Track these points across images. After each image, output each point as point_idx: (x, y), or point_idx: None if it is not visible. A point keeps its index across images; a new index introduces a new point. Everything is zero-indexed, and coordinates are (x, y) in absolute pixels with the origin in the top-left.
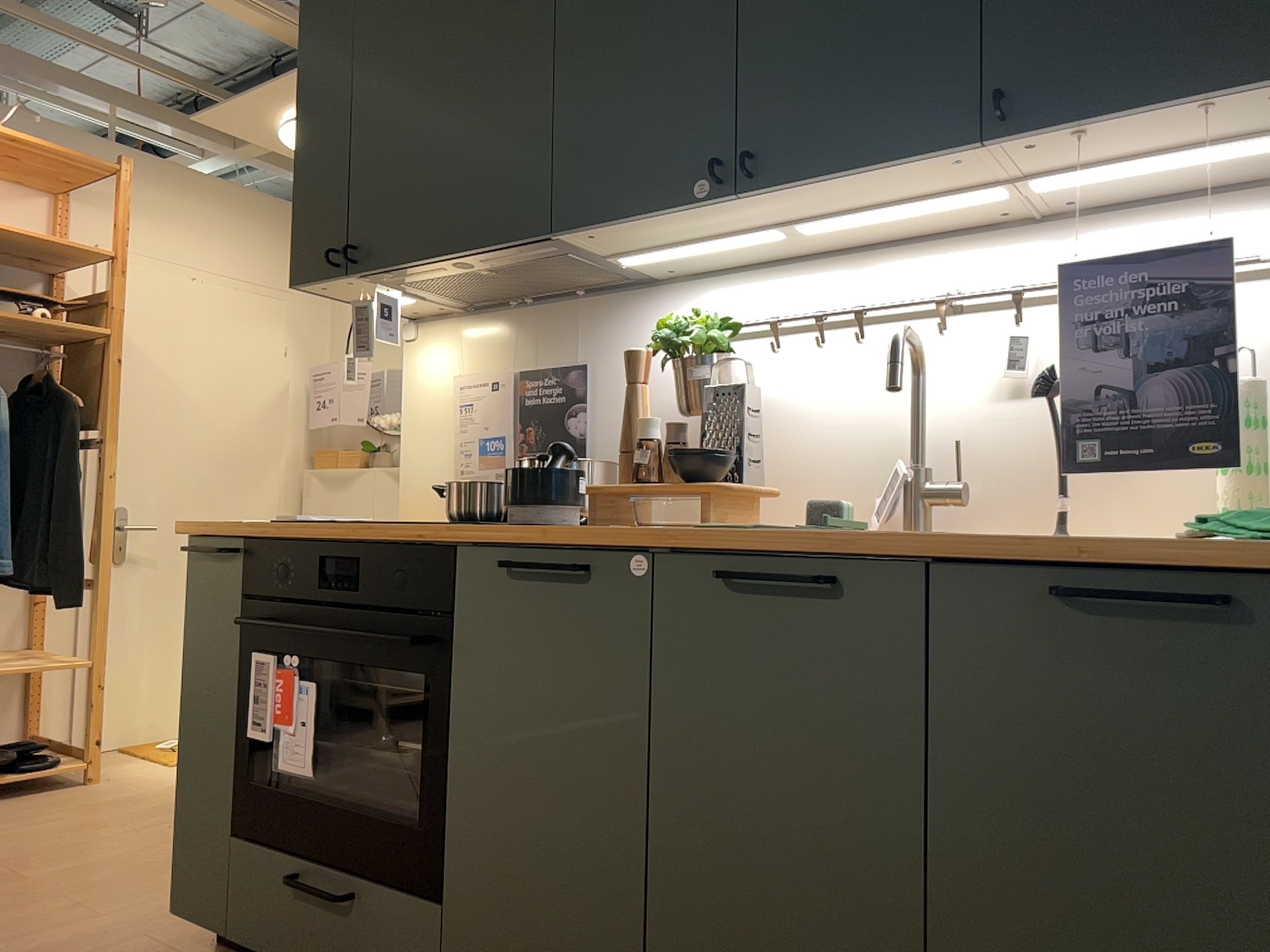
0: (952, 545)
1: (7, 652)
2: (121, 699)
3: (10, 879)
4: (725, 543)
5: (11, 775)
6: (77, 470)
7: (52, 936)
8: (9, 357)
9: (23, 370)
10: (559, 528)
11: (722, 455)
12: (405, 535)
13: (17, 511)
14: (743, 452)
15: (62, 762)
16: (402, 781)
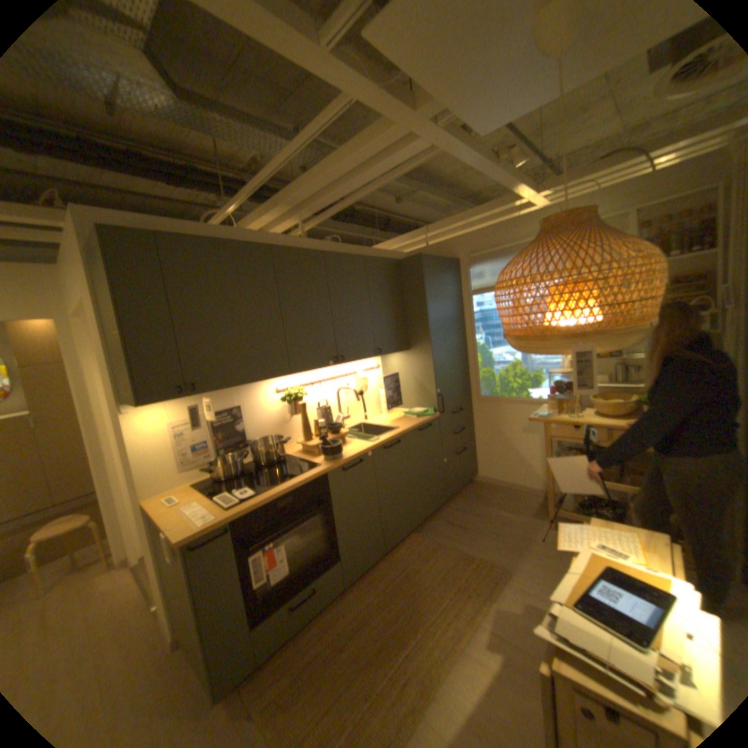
0: (410, 429)
1: None
2: None
3: None
4: (384, 442)
5: None
6: None
7: None
8: None
9: None
10: (342, 456)
11: (337, 425)
12: (306, 479)
13: None
14: (329, 422)
15: None
16: (307, 550)
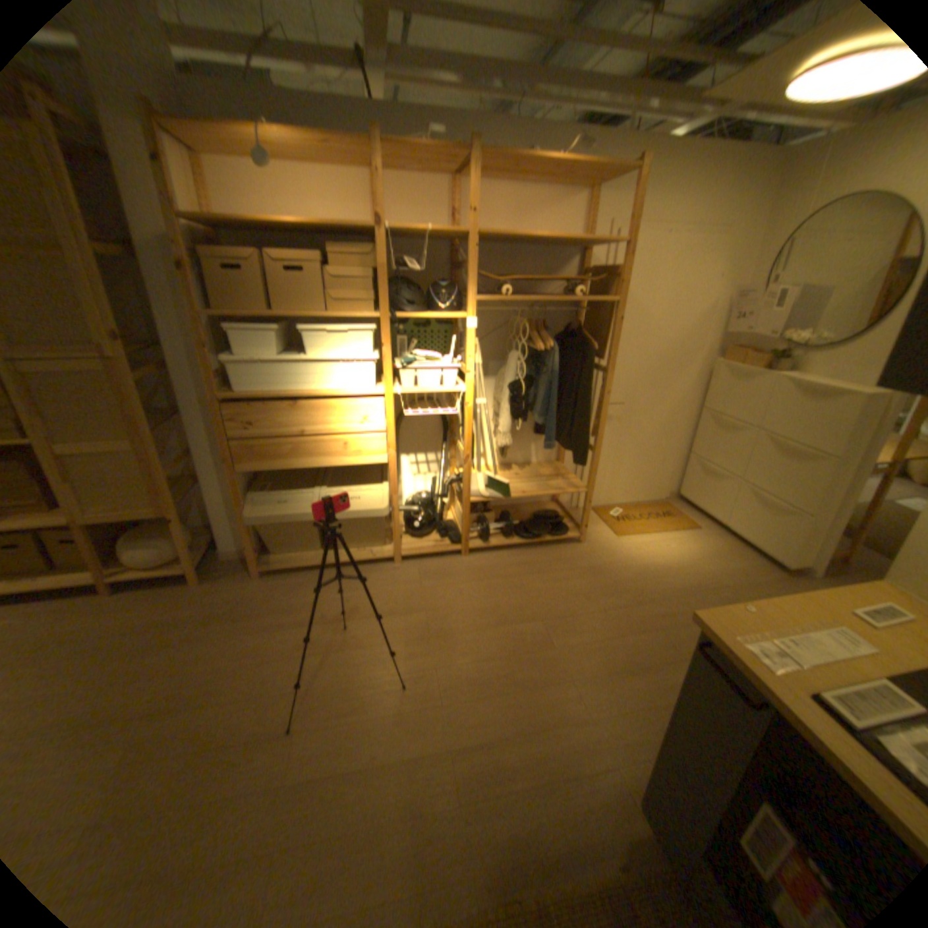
0: None
1: (548, 464)
2: (596, 486)
3: (550, 645)
4: None
5: (549, 538)
6: (590, 391)
7: (572, 736)
8: (556, 307)
9: (563, 314)
10: None
11: None
12: None
13: (557, 401)
14: None
15: (570, 531)
16: None
